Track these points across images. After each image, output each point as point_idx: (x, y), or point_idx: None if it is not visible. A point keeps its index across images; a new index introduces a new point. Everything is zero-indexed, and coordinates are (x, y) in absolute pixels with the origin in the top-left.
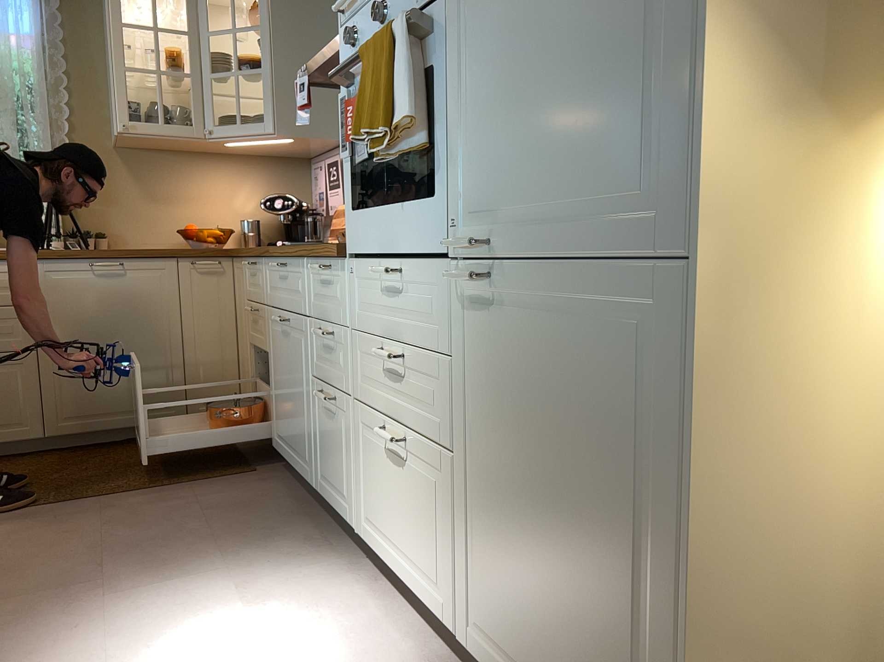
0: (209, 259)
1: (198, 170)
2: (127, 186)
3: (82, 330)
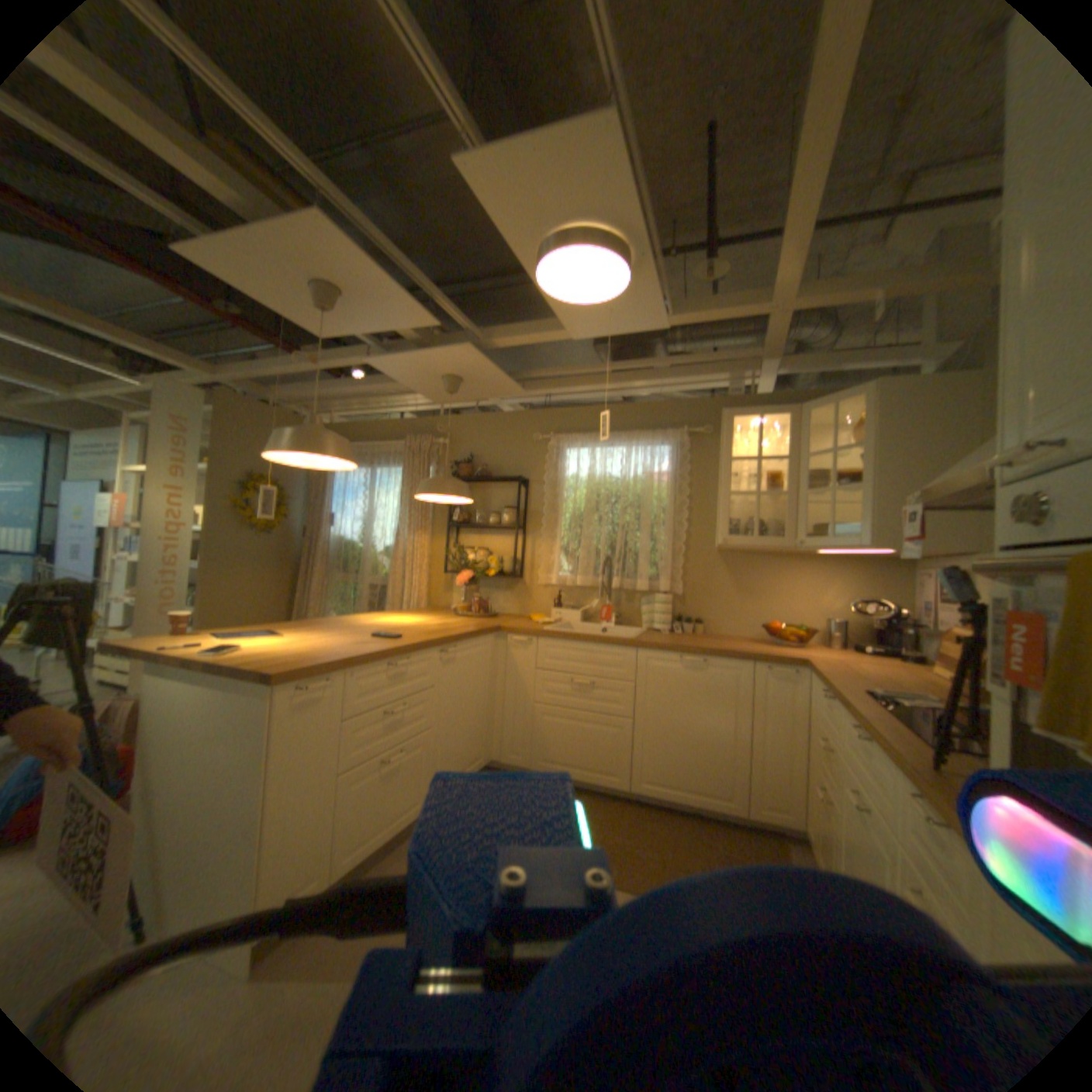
0: (787, 668)
1: (788, 570)
2: (724, 582)
3: (668, 711)
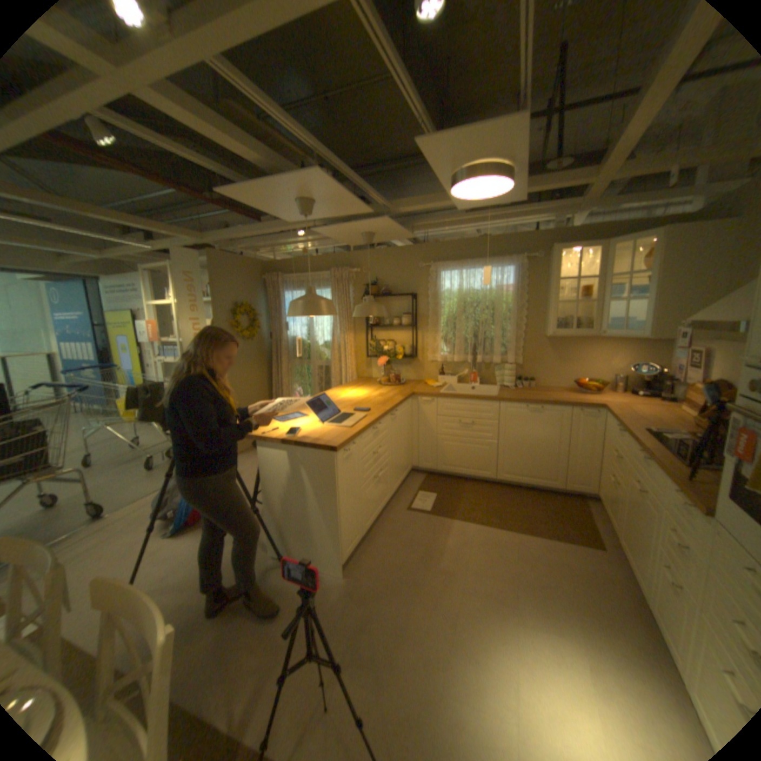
0: (592, 409)
1: (591, 345)
2: (549, 355)
3: (519, 436)
